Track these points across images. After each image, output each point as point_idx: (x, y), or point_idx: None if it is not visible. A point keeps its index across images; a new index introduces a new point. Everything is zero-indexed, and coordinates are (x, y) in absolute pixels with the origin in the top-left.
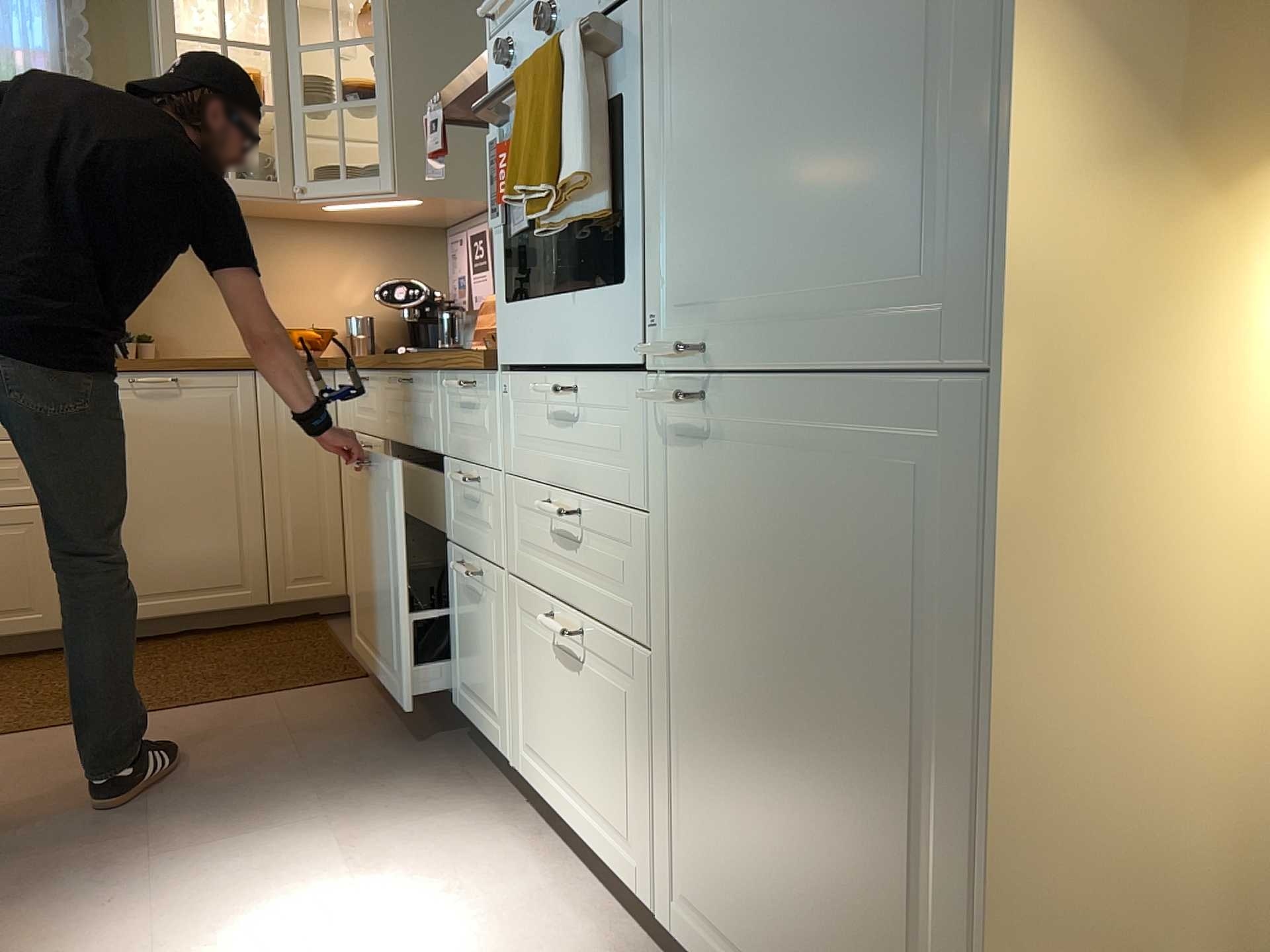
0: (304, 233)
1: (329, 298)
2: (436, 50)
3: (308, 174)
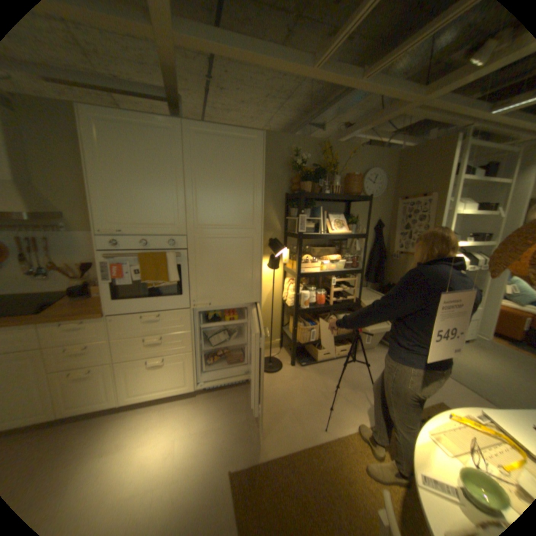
0: None
1: None
2: None
3: None
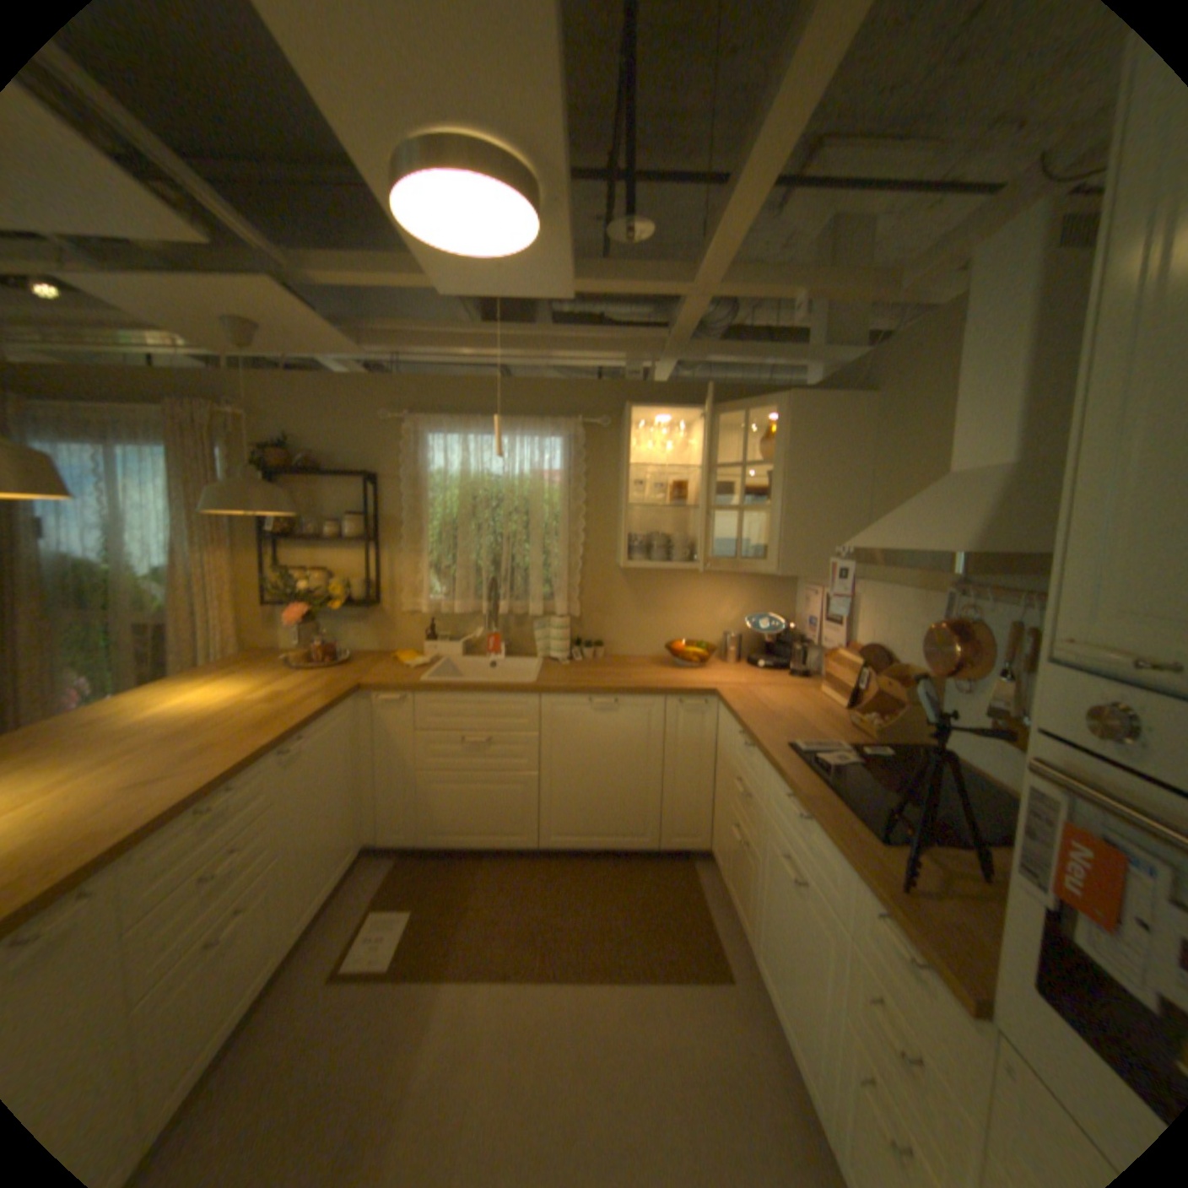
0: (700, 575)
1: (712, 617)
2: (822, 466)
3: (712, 552)
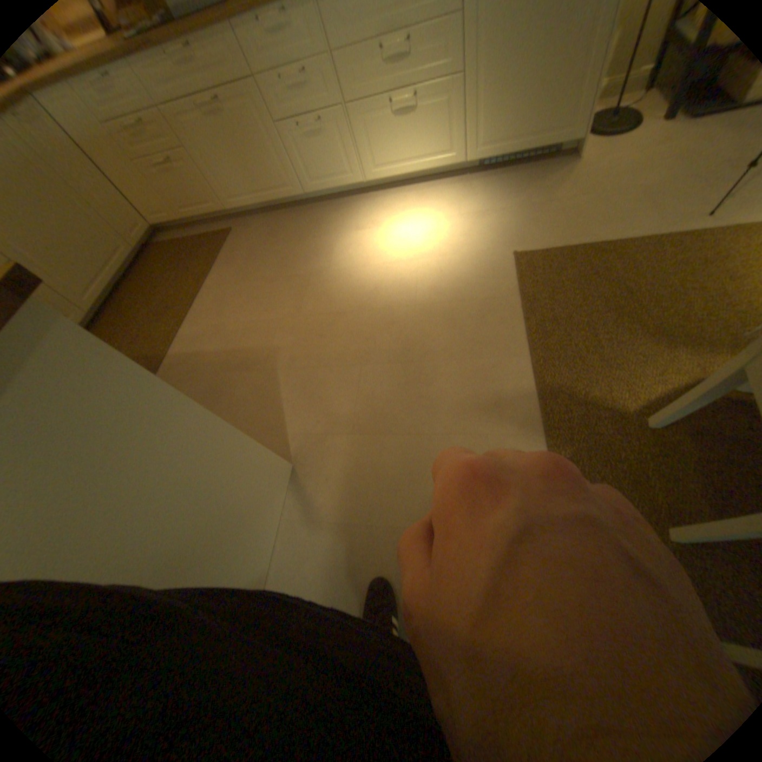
0: None
1: None
2: None
3: None
